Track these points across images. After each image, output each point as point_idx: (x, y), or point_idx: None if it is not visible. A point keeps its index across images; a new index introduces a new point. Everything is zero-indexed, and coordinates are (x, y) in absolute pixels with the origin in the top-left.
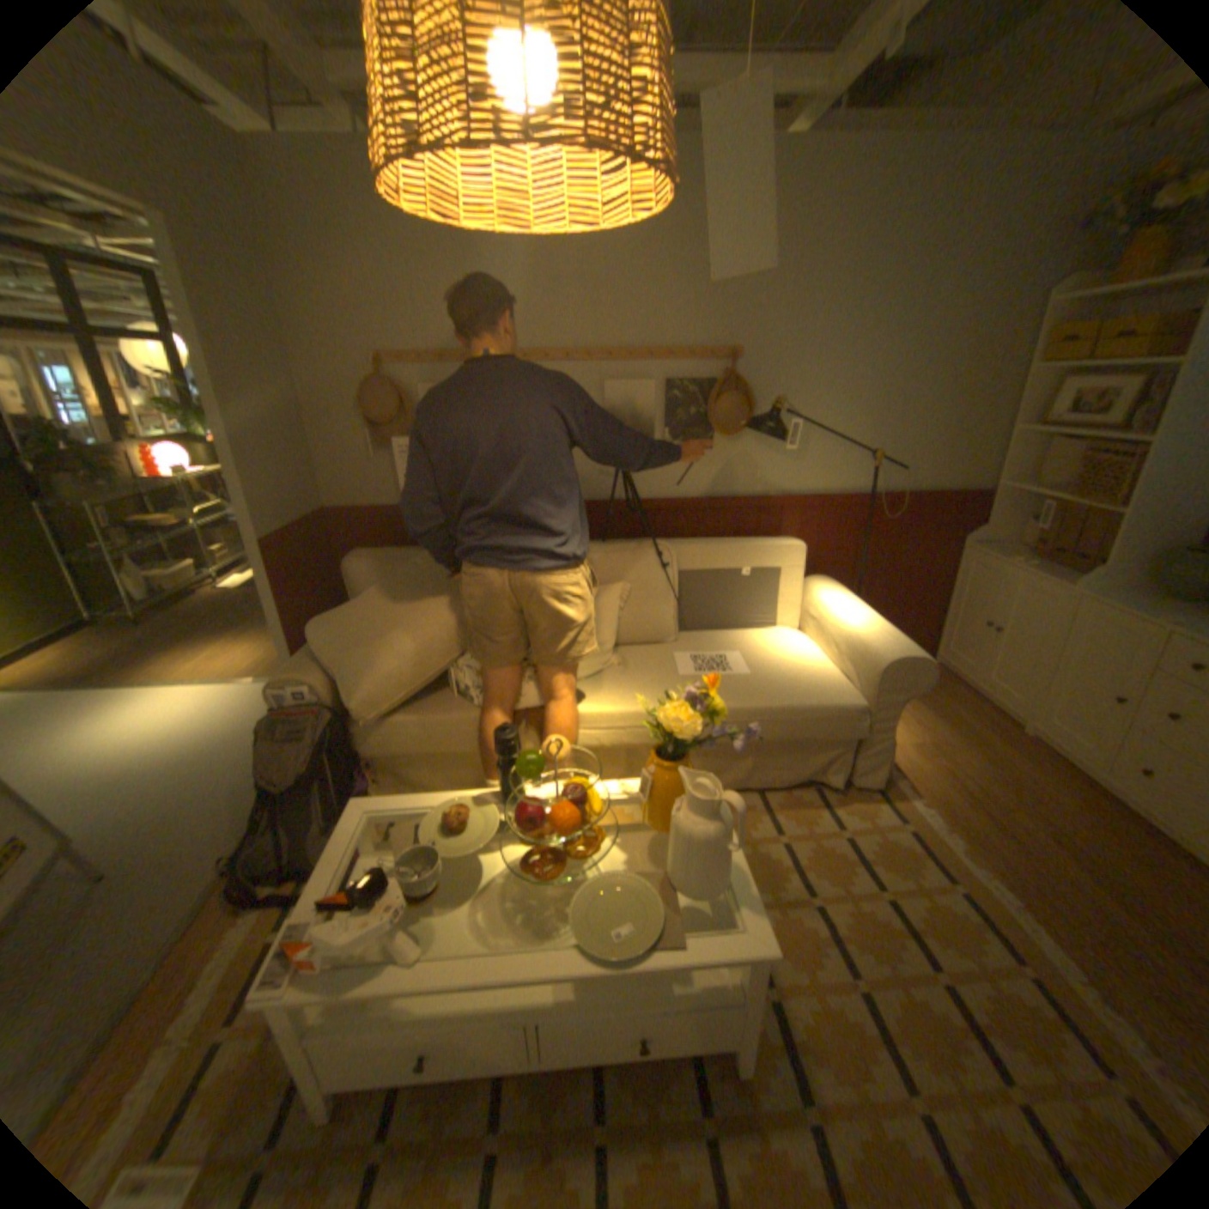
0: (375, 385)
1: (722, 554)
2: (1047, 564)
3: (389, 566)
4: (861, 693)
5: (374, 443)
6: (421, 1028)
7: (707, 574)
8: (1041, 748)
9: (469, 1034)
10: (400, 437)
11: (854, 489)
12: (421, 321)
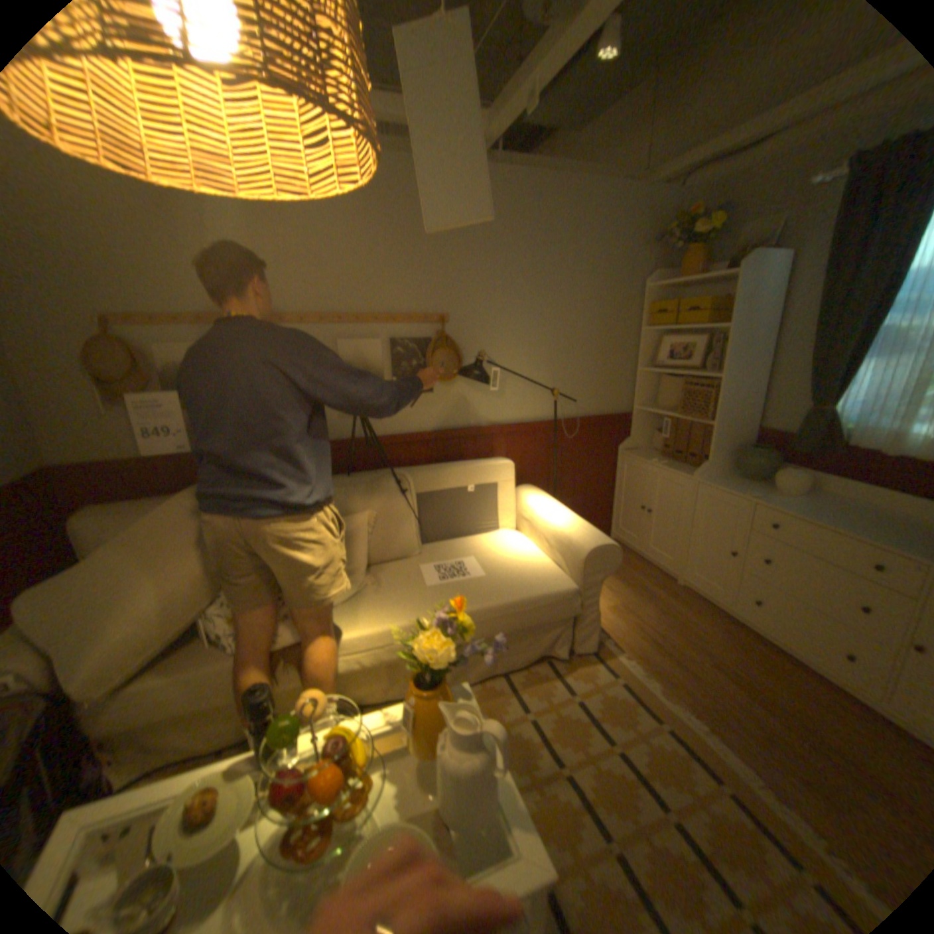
0: (102, 346)
1: (451, 478)
2: (672, 462)
3: (126, 522)
4: (571, 578)
5: (106, 400)
6: None
7: (441, 495)
8: (690, 594)
9: None
10: (135, 394)
11: (541, 418)
12: (152, 288)
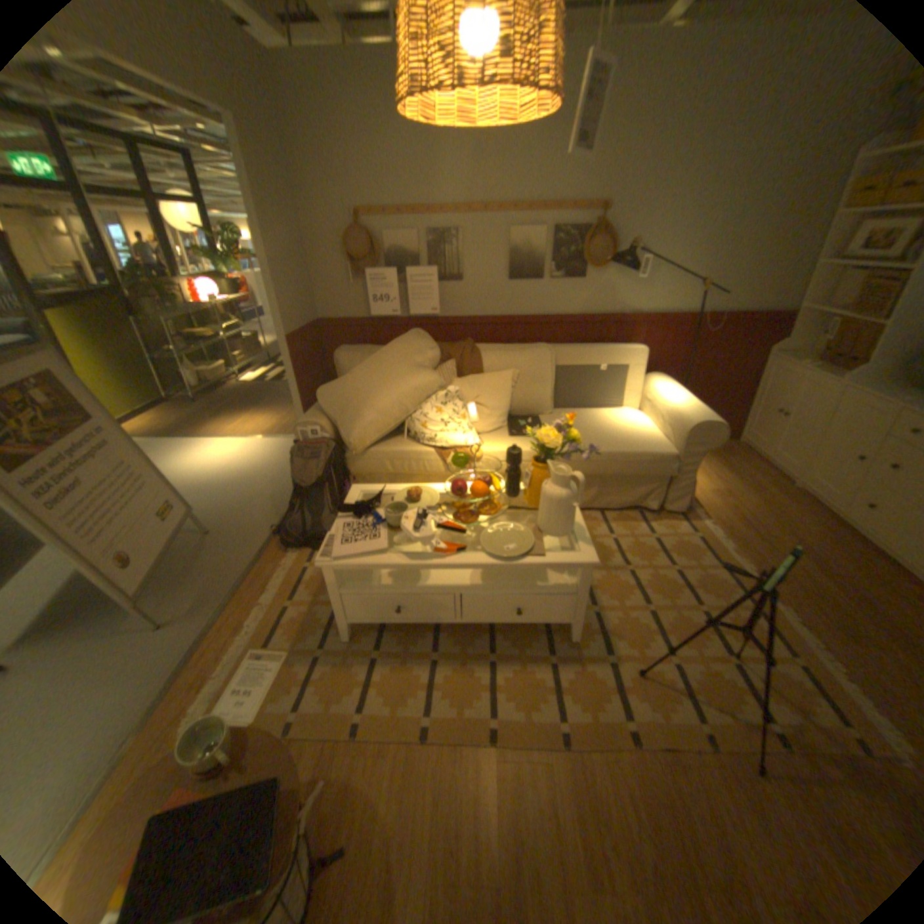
0: (353, 232)
1: (586, 353)
2: (827, 367)
3: (363, 357)
4: (674, 447)
5: (351, 273)
6: (399, 590)
7: (575, 366)
8: (804, 496)
9: (424, 596)
10: (369, 269)
11: (688, 310)
12: (385, 185)
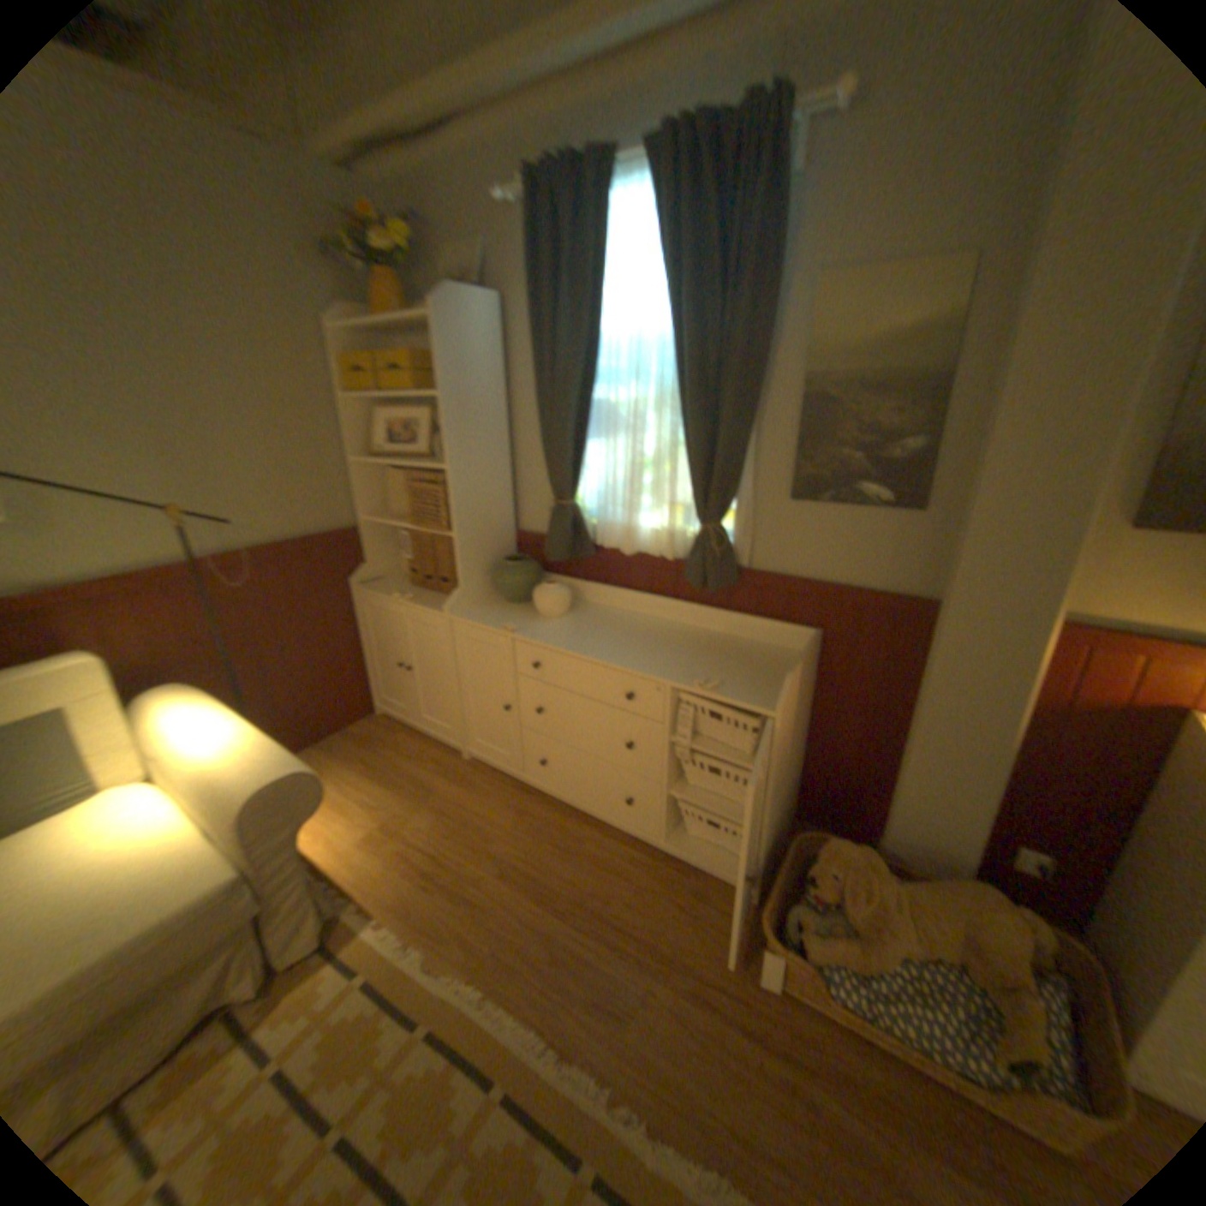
0: None
1: None
2: (422, 593)
3: None
4: (225, 858)
5: None
6: None
7: None
8: (476, 769)
9: None
10: None
11: (169, 556)
12: None
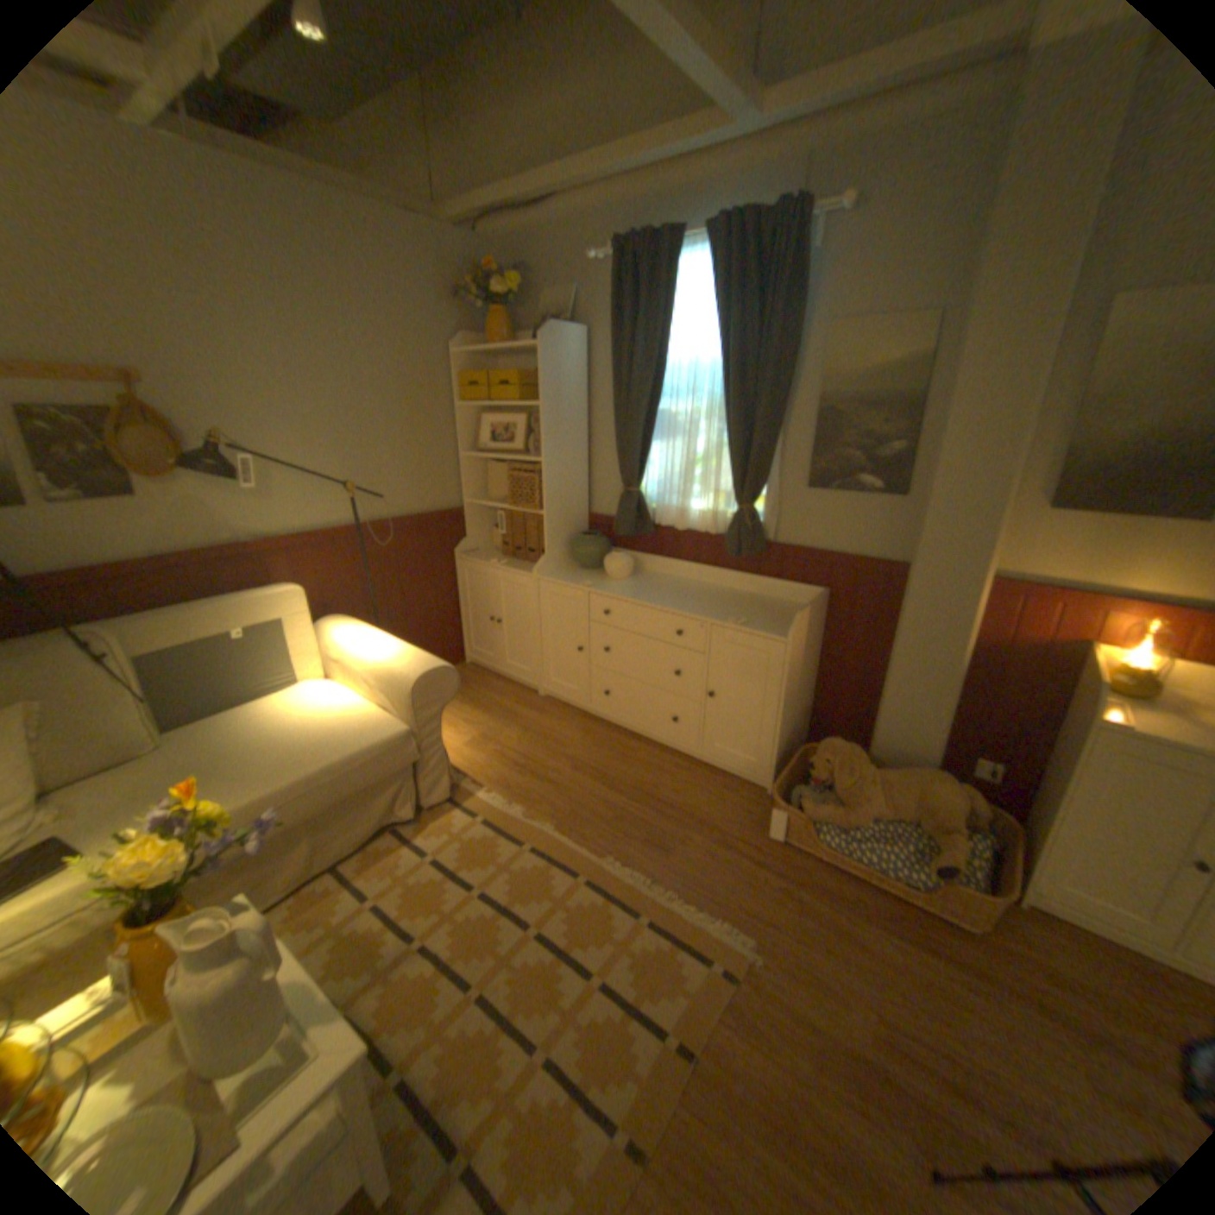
0: None
1: (191, 623)
2: (513, 562)
3: None
4: (399, 719)
5: None
6: None
7: (175, 652)
8: (551, 703)
9: None
10: None
11: (339, 522)
12: None
